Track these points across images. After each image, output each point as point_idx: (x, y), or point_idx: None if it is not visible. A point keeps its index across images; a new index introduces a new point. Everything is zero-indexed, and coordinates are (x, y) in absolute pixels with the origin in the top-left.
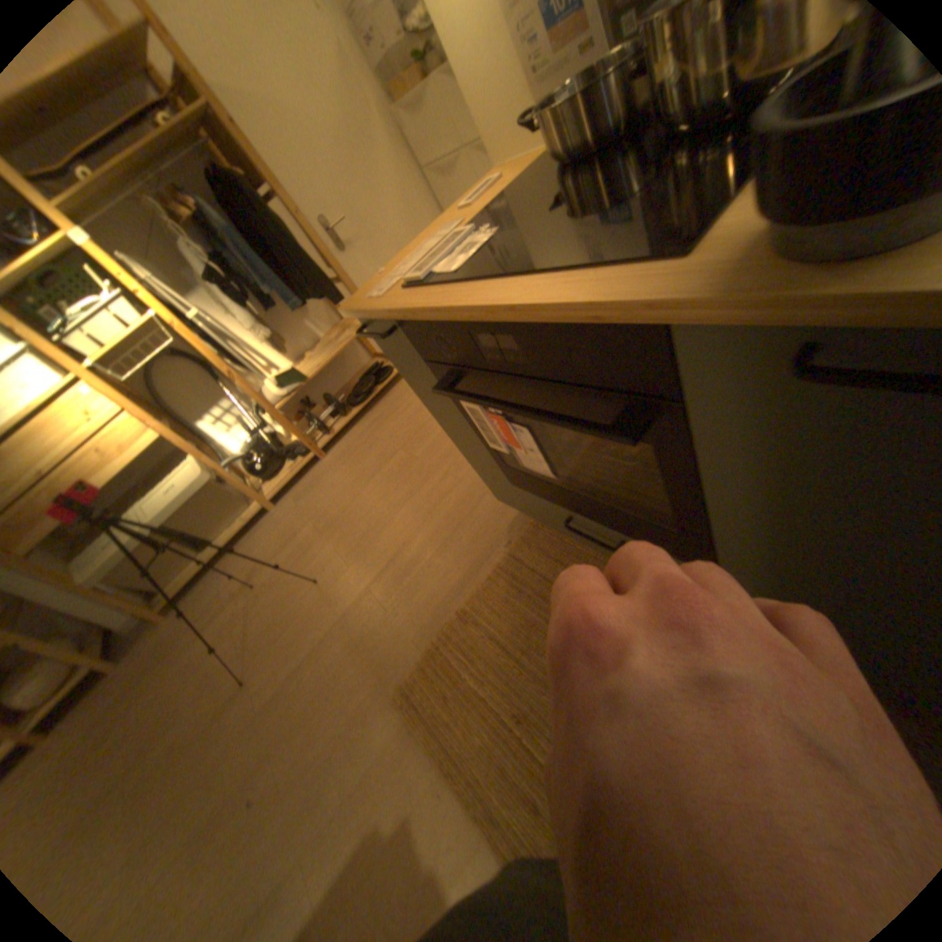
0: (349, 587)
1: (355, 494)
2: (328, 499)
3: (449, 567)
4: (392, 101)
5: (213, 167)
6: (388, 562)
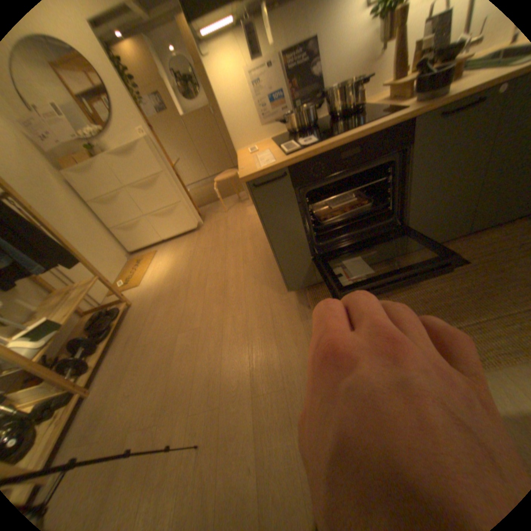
0: (236, 411)
1: (165, 377)
2: (134, 403)
3: (292, 337)
4: (56, 169)
5: None
6: (250, 372)
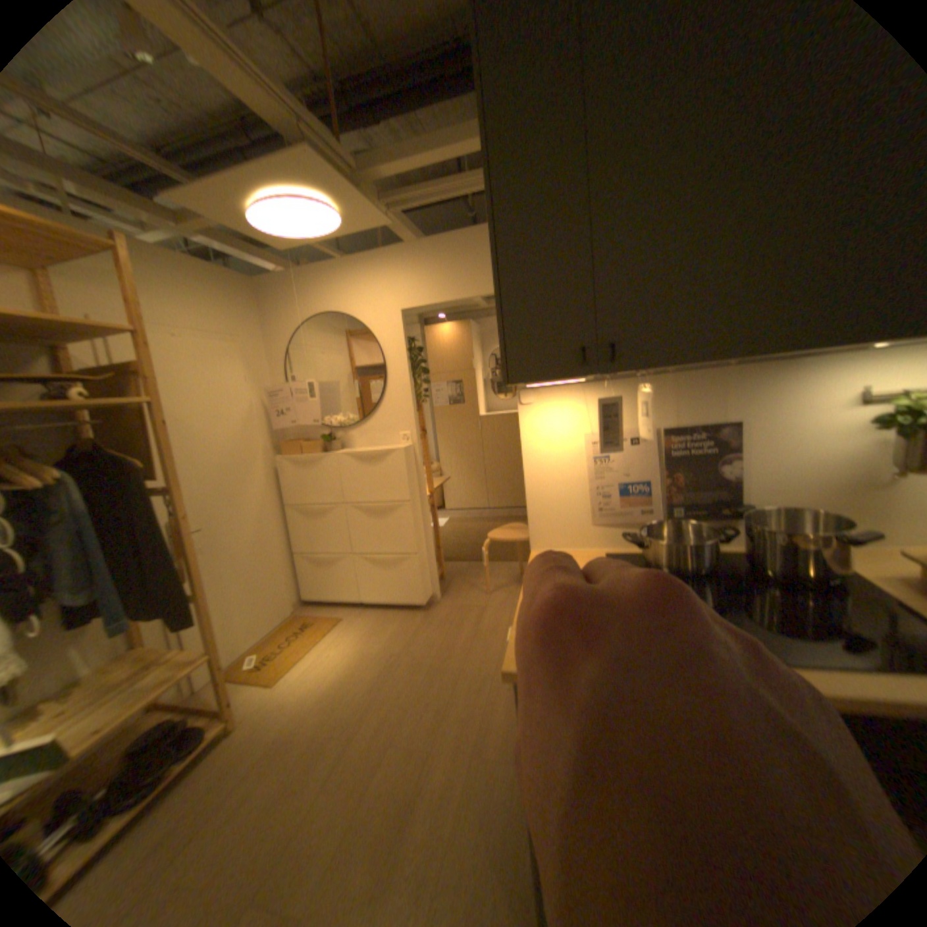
0: None
1: None
2: None
3: None
4: (276, 454)
5: (69, 447)
6: None
